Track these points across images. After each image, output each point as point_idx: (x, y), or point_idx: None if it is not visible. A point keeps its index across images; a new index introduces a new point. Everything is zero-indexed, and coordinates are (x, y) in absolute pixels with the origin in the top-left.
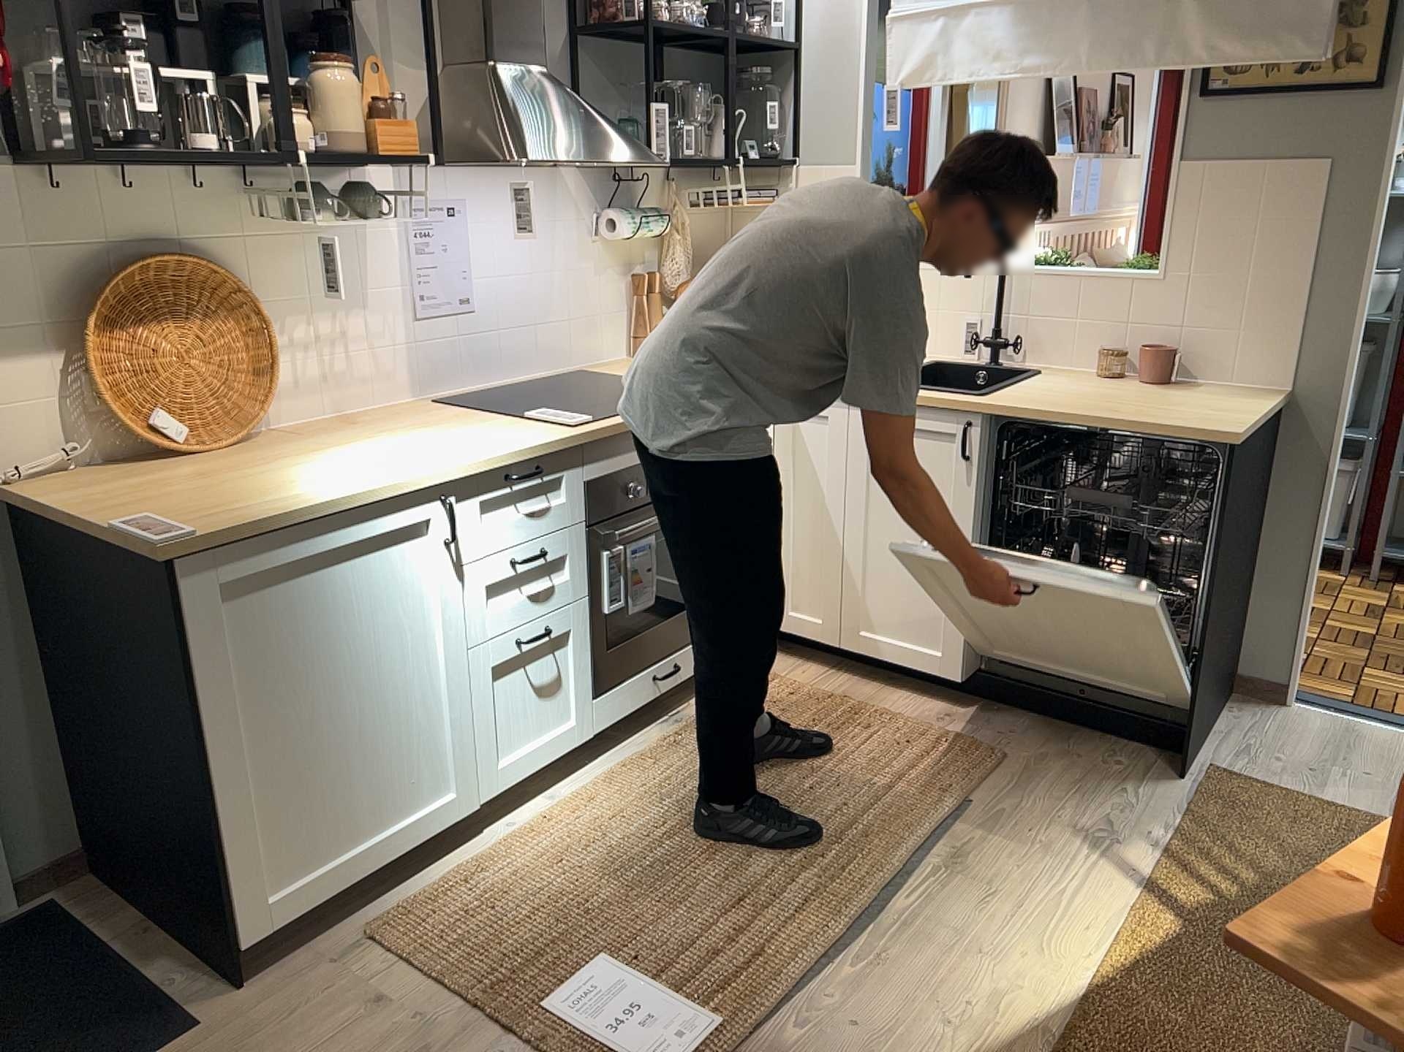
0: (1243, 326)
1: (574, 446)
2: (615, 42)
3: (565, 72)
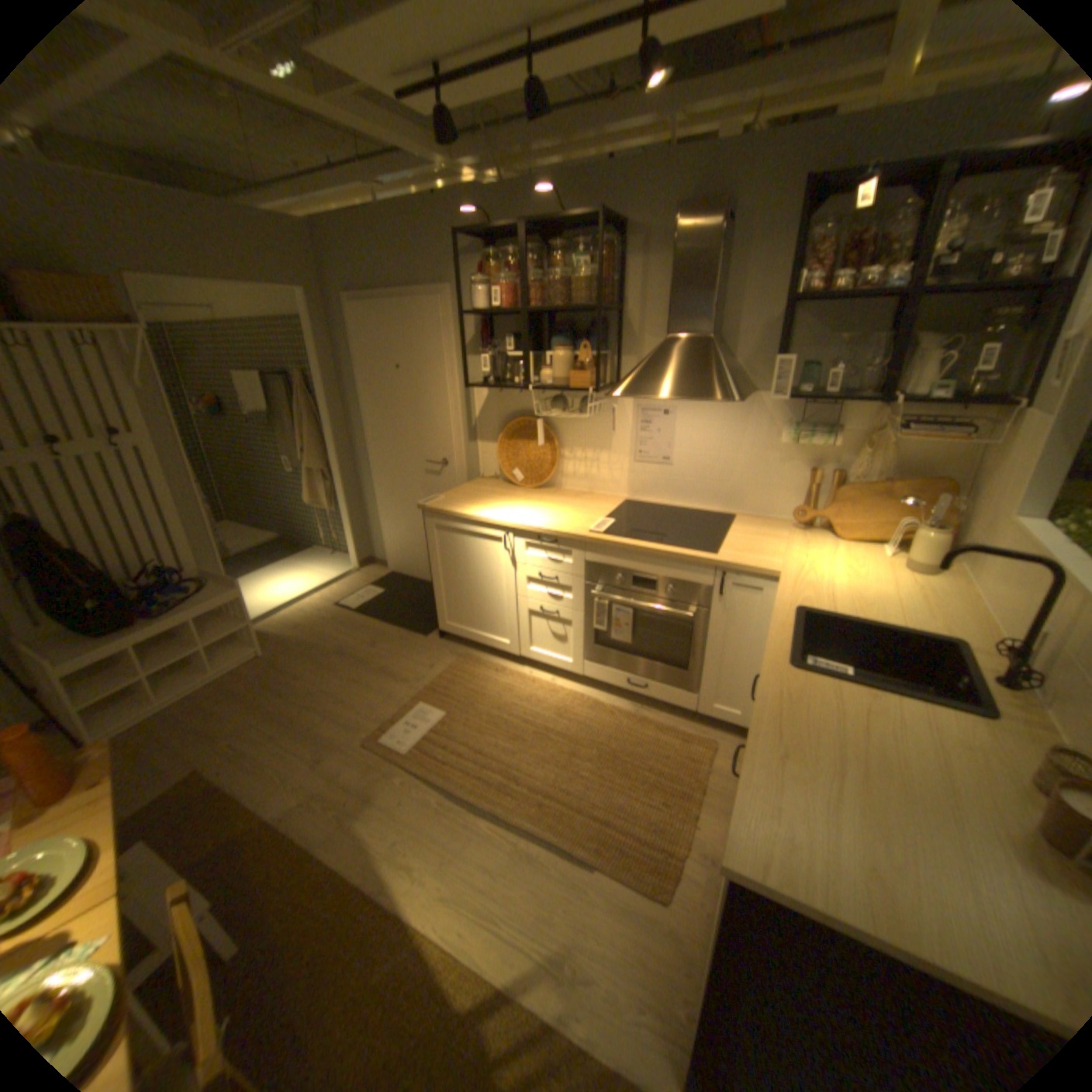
0: None
1: (577, 540)
2: (840, 300)
3: (780, 328)
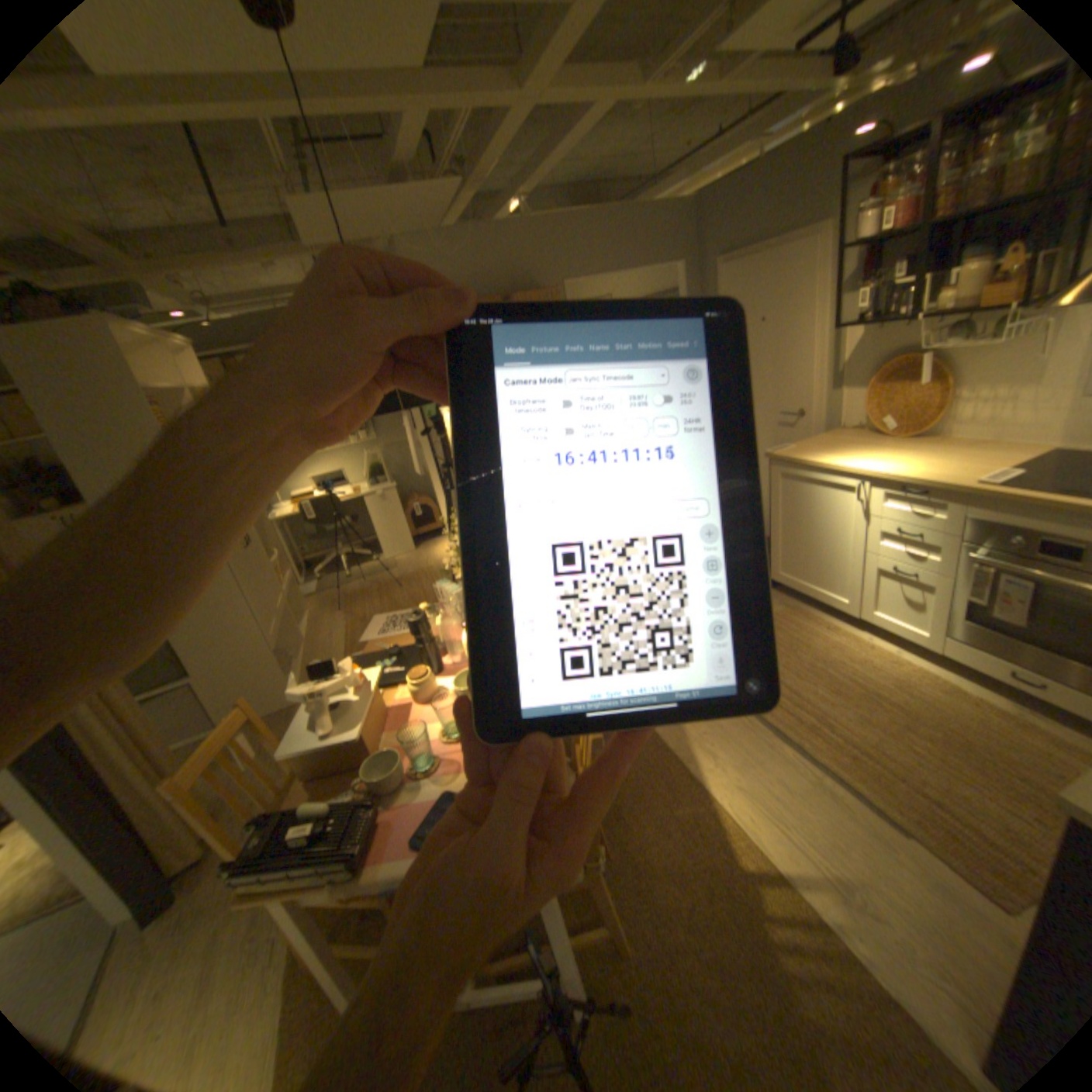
0: None
1: (957, 492)
2: None
3: None
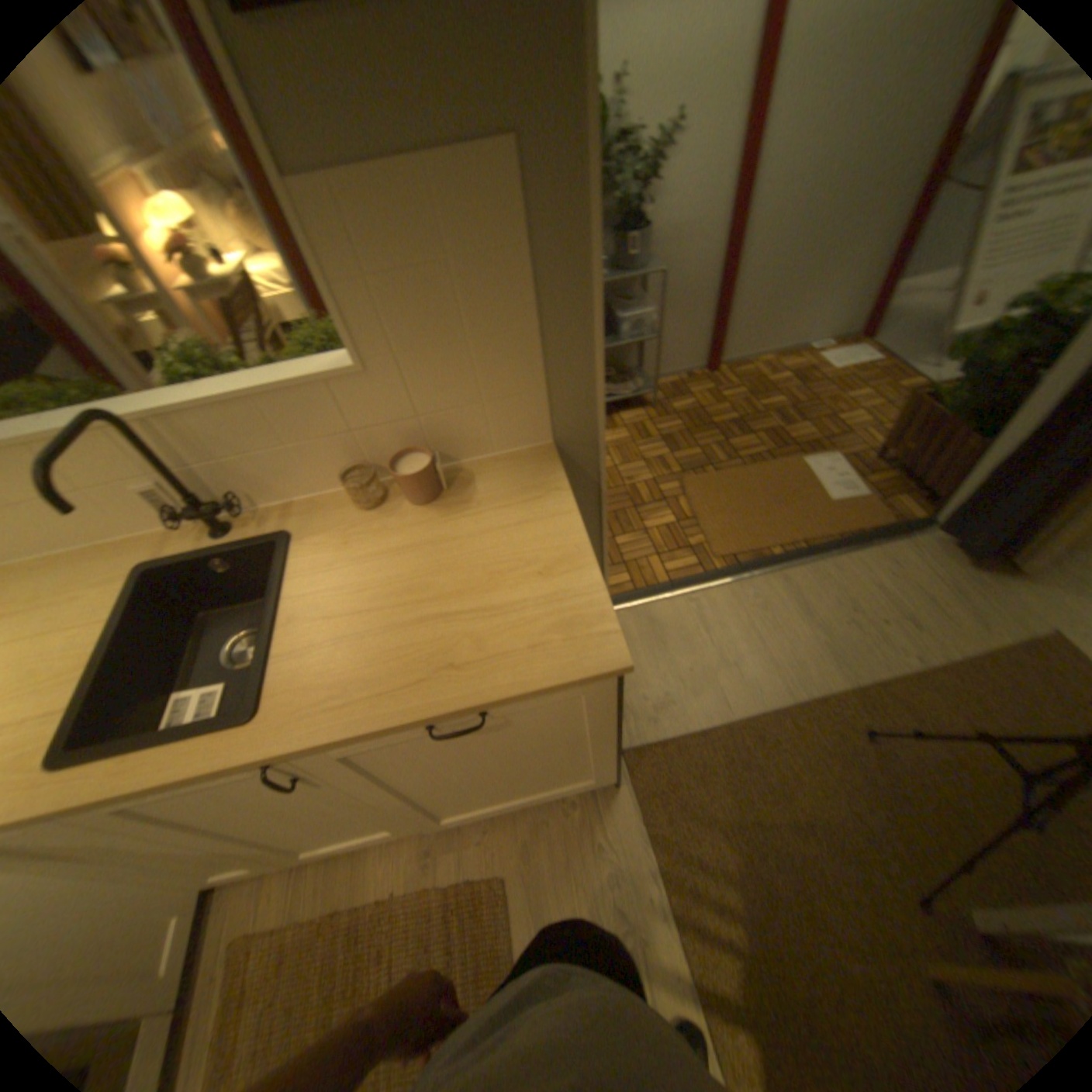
0: (480, 400)
1: None
2: None
3: None
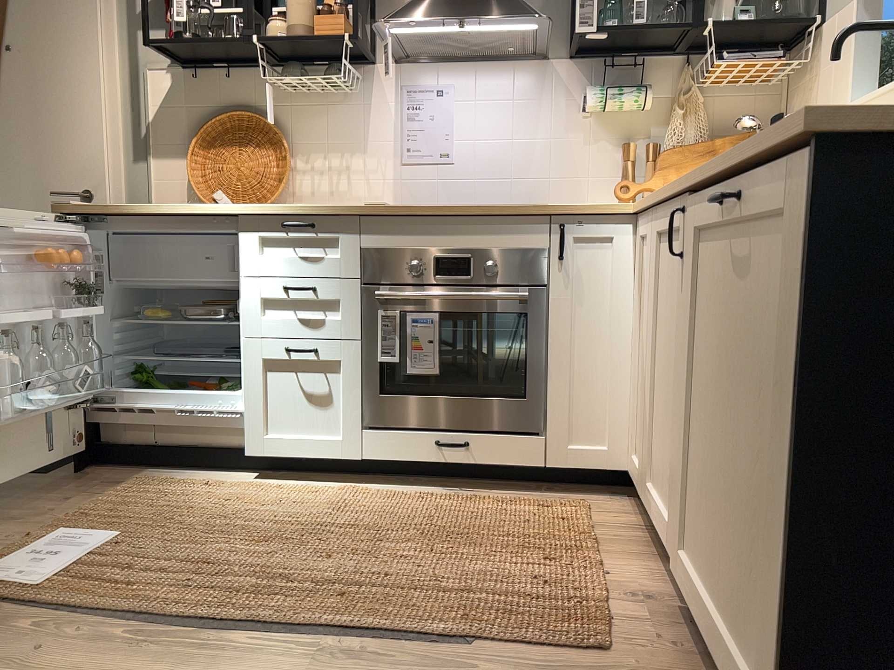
0: None
1: (348, 216)
2: None
3: None
